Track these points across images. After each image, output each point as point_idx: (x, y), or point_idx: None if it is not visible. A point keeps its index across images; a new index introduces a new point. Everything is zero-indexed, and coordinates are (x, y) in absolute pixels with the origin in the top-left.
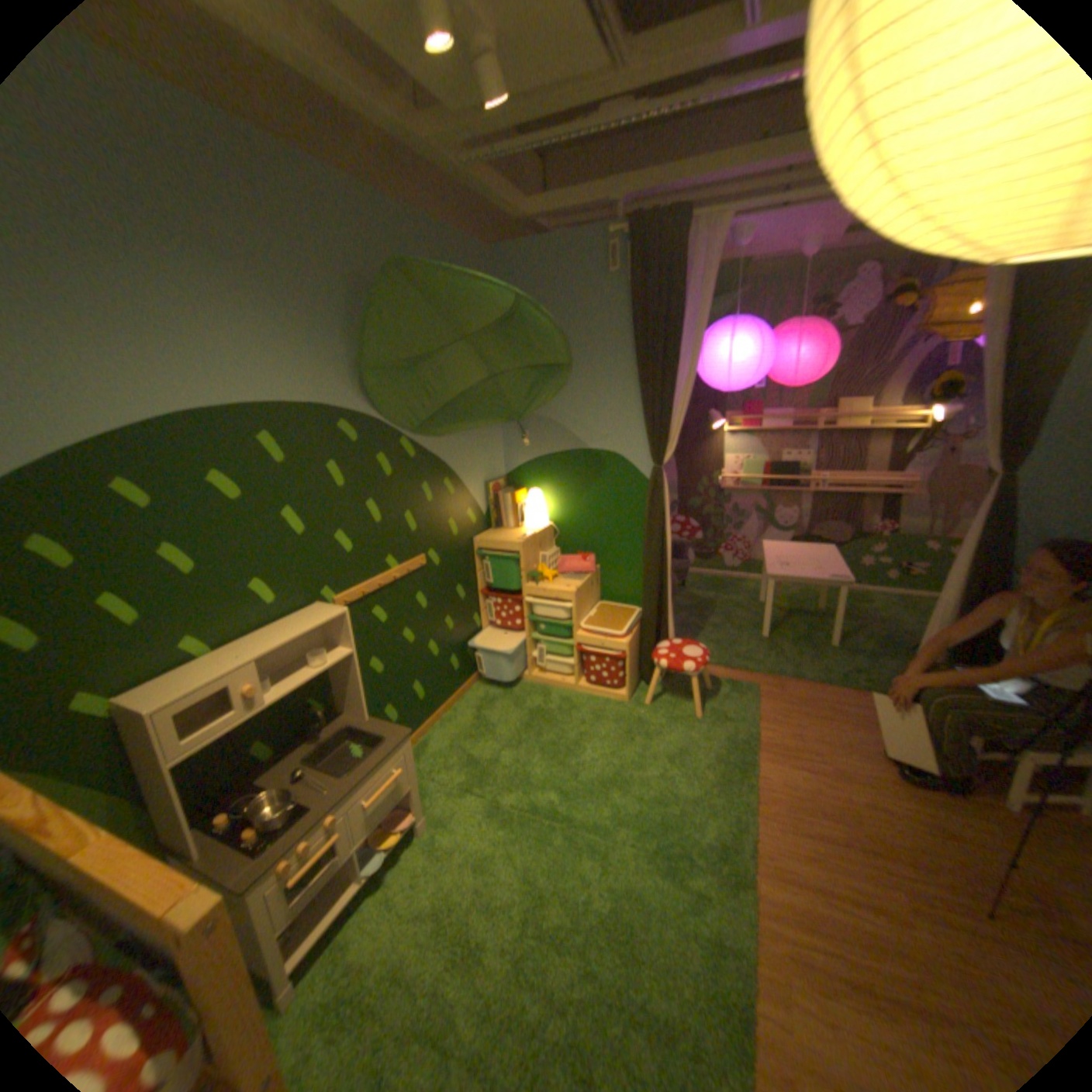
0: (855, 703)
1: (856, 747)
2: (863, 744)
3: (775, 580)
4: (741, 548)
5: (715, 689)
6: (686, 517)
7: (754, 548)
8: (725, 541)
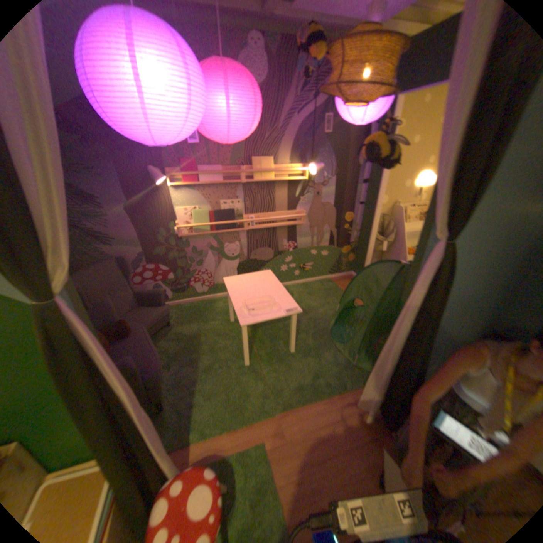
0: (331, 416)
1: (359, 487)
2: (361, 478)
3: (248, 324)
4: (207, 277)
5: (232, 489)
6: (157, 263)
7: (216, 276)
8: (194, 275)
